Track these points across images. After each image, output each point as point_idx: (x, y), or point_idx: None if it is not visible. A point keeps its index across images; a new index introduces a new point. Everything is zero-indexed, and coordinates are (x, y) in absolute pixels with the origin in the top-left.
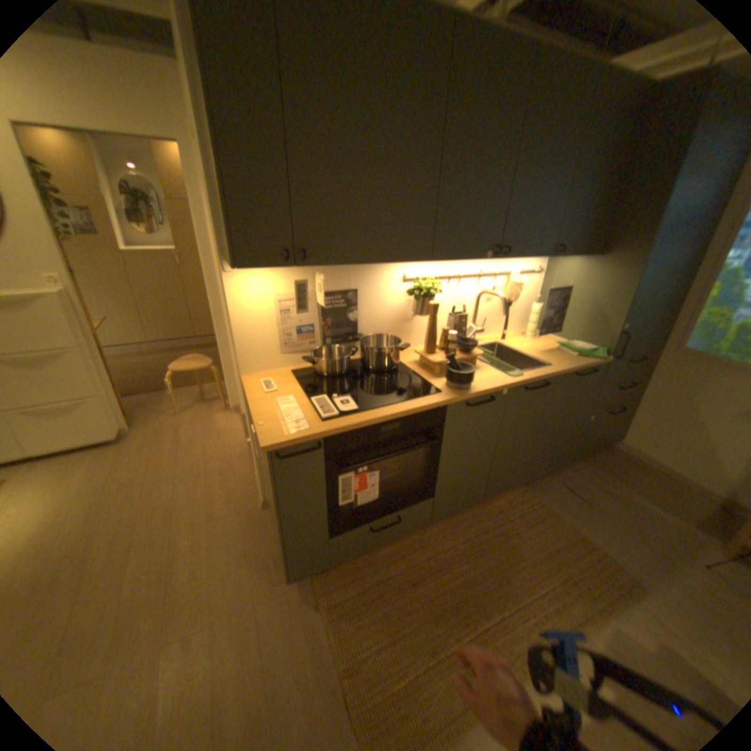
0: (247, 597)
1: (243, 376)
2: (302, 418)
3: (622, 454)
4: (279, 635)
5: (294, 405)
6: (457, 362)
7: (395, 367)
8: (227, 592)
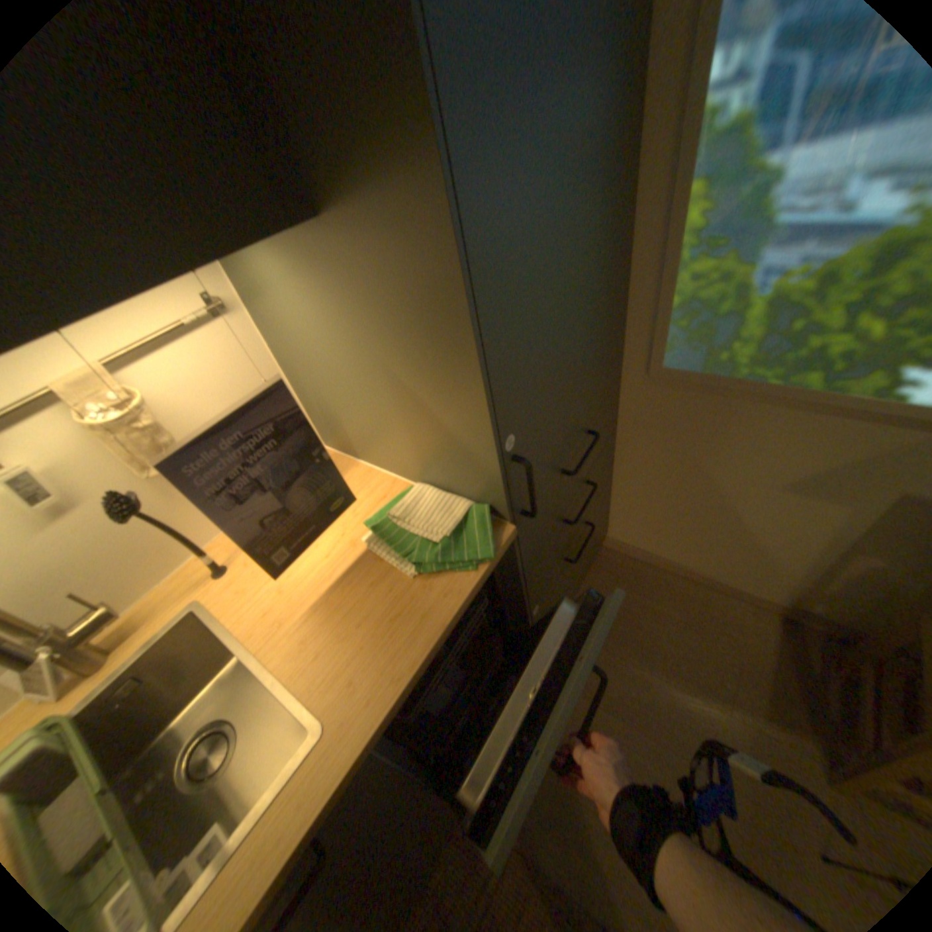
0: None
1: None
2: None
3: (613, 559)
4: None
5: None
6: None
7: None
8: None
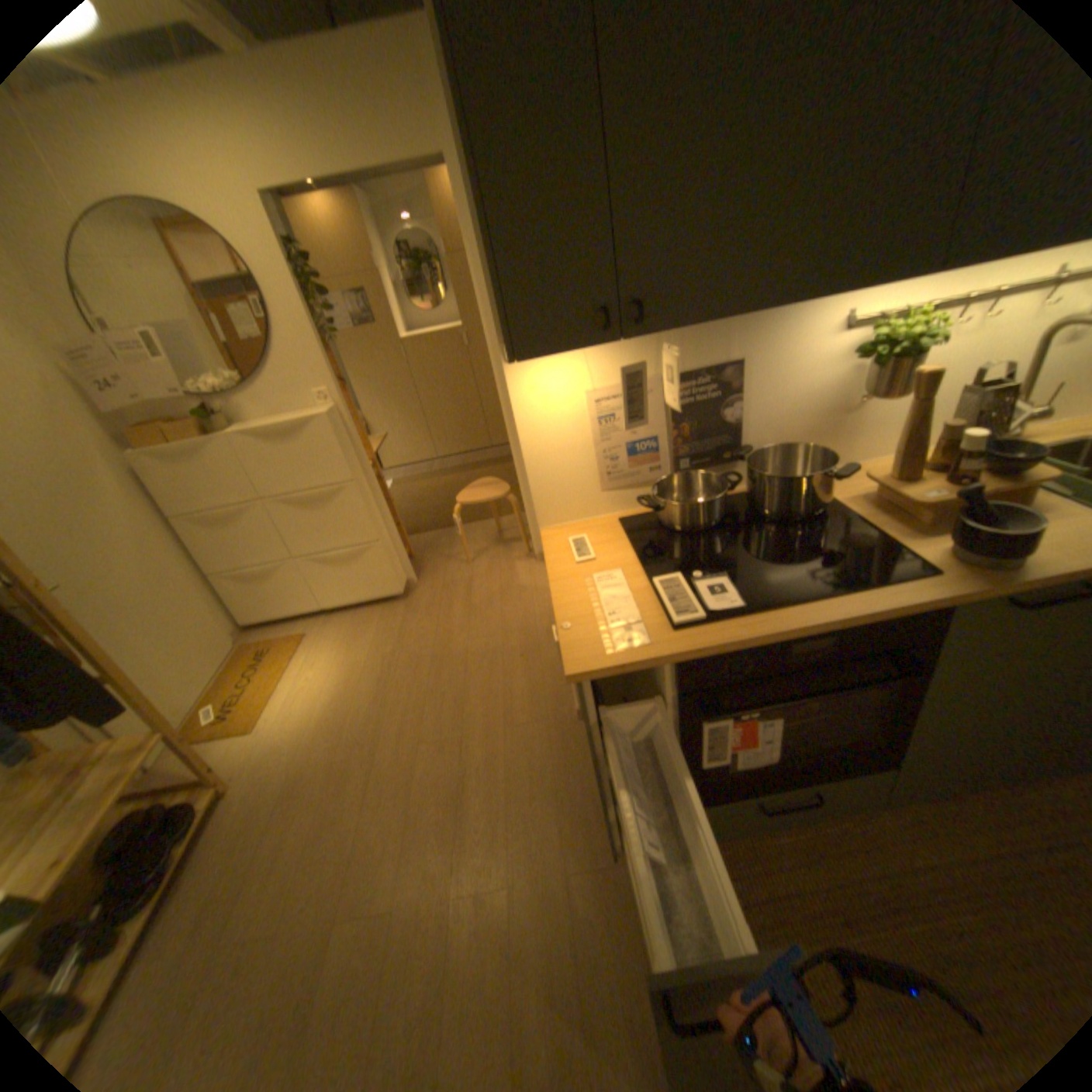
0: (558, 858)
1: (543, 529)
2: (637, 618)
3: None
4: (604, 937)
5: (623, 590)
6: (990, 502)
7: (820, 508)
8: (530, 841)
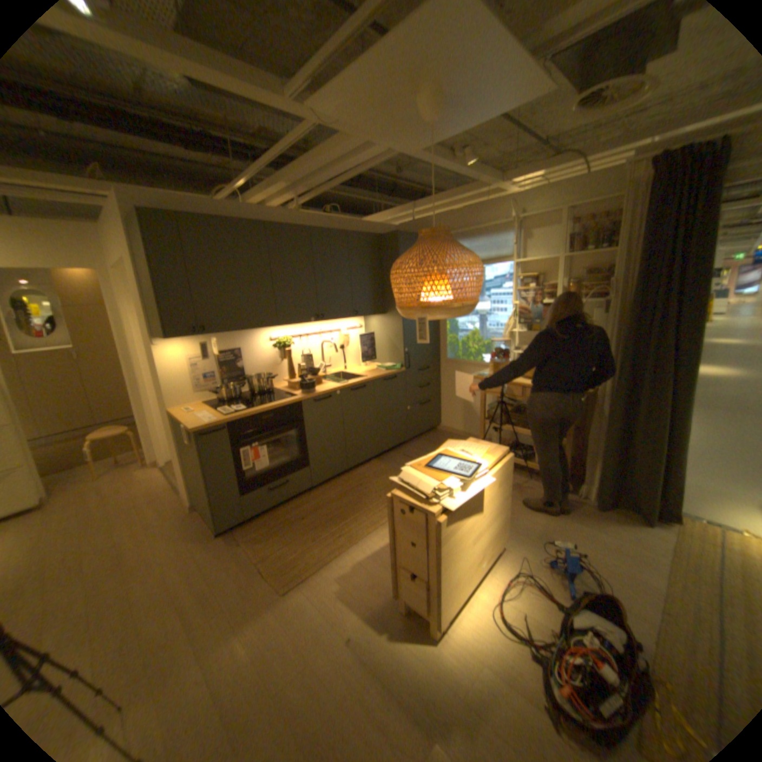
0: (186, 555)
1: (168, 410)
2: (212, 417)
3: (441, 432)
4: (213, 563)
5: (206, 414)
6: (306, 380)
7: (272, 391)
8: (170, 557)
